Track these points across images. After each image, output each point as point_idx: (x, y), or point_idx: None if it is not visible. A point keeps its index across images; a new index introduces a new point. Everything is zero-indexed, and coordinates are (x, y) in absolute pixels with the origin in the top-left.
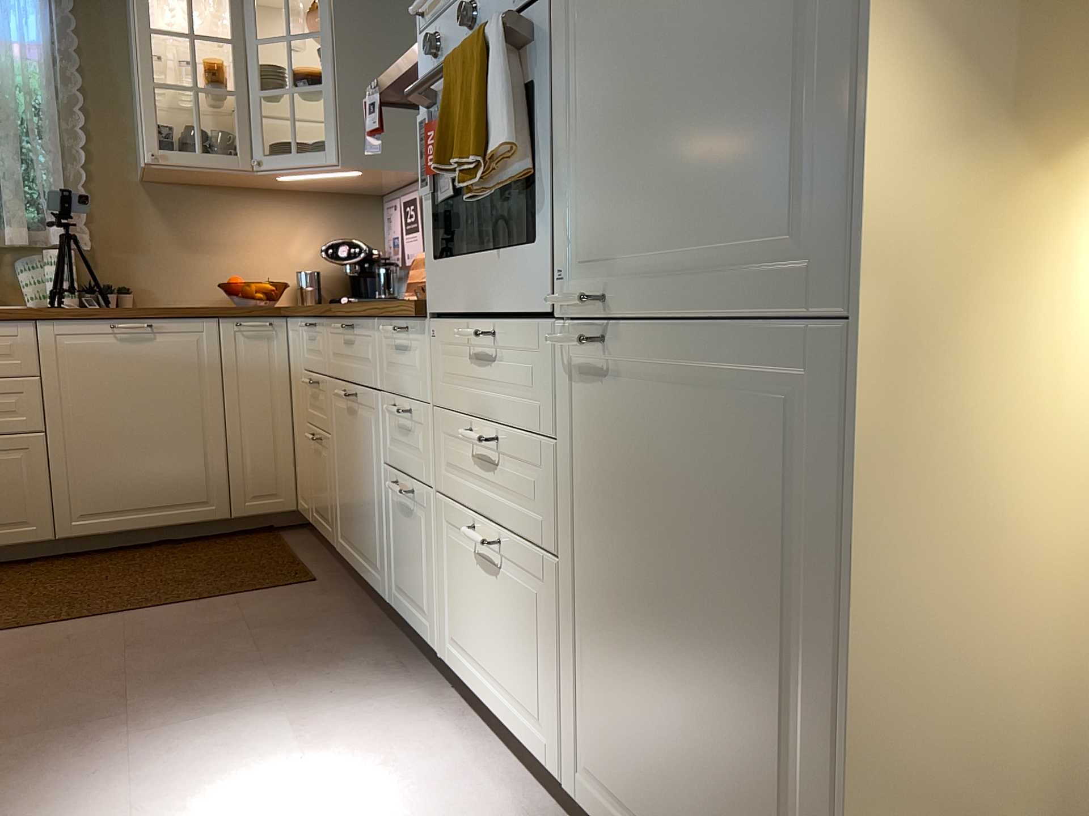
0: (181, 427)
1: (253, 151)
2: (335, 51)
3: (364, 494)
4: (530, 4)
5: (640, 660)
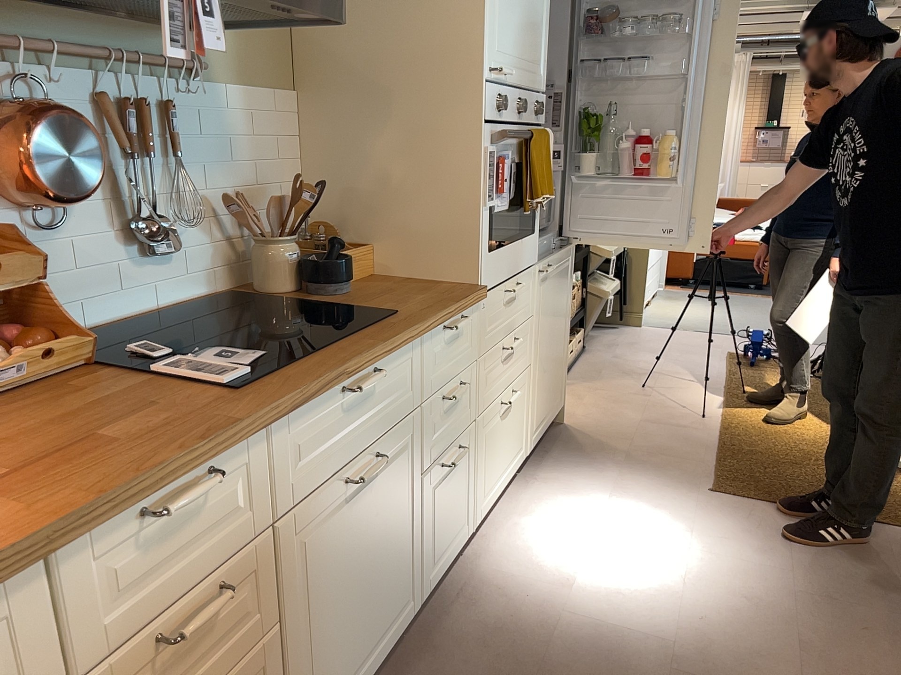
0: None
1: None
2: None
3: (383, 561)
4: (538, 125)
5: (547, 364)
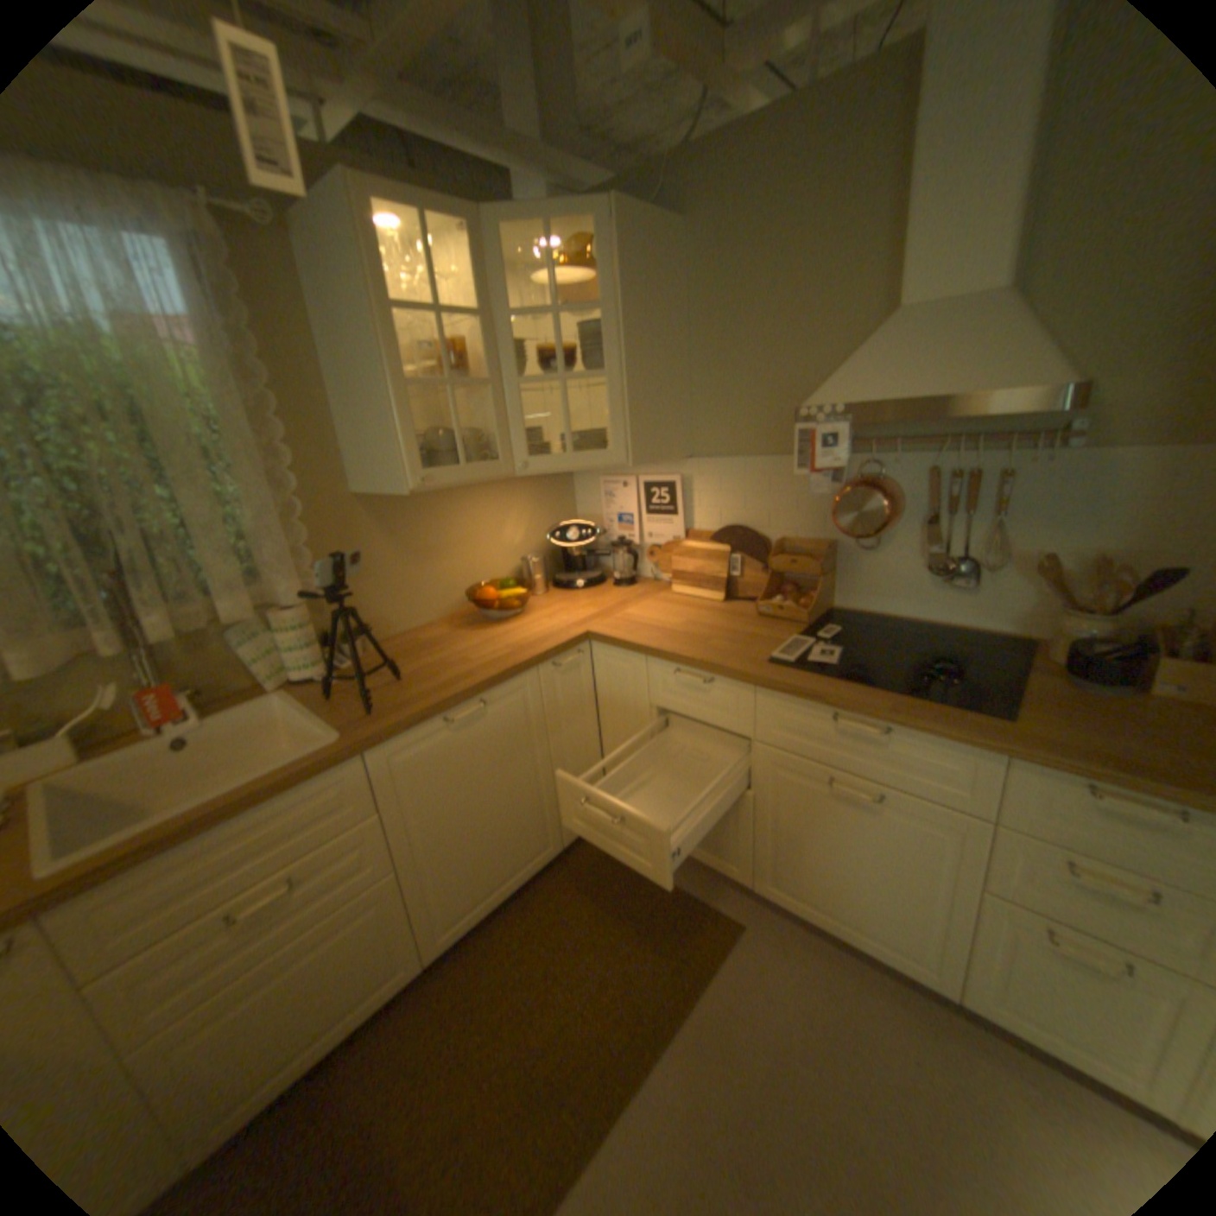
0: (520, 791)
1: (510, 450)
2: (620, 328)
3: (887, 888)
4: None
5: None
